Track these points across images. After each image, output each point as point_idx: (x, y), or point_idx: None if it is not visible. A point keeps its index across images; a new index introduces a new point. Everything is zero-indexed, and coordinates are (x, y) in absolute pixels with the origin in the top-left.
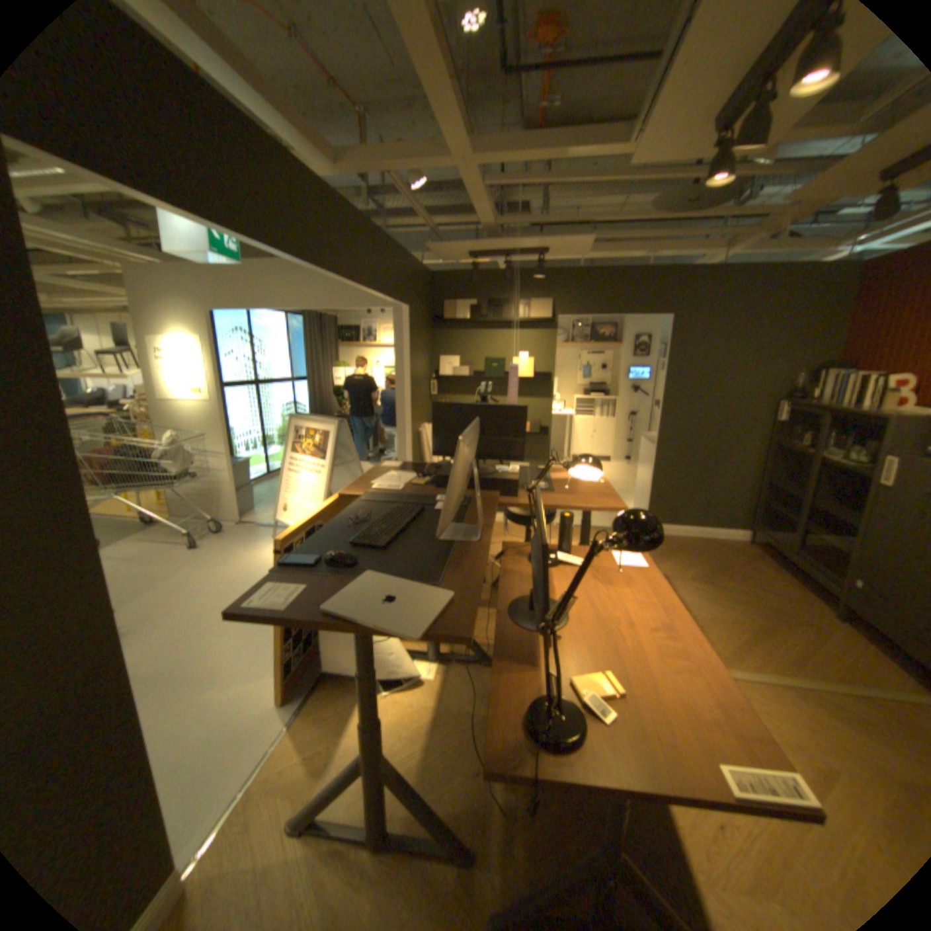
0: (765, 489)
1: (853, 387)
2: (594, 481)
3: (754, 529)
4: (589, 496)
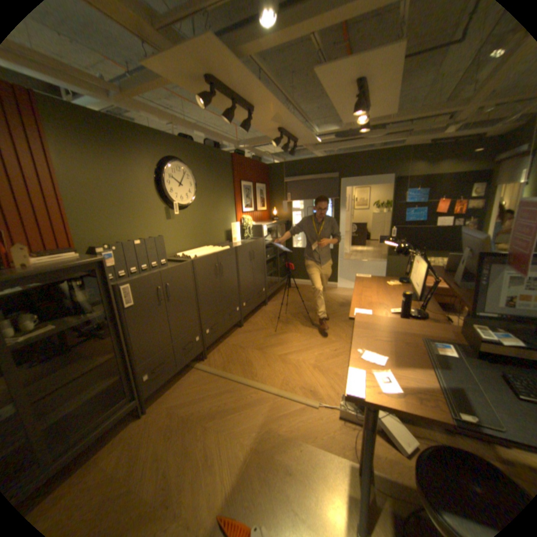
0: None
1: None
2: (366, 360)
3: None
4: (382, 334)
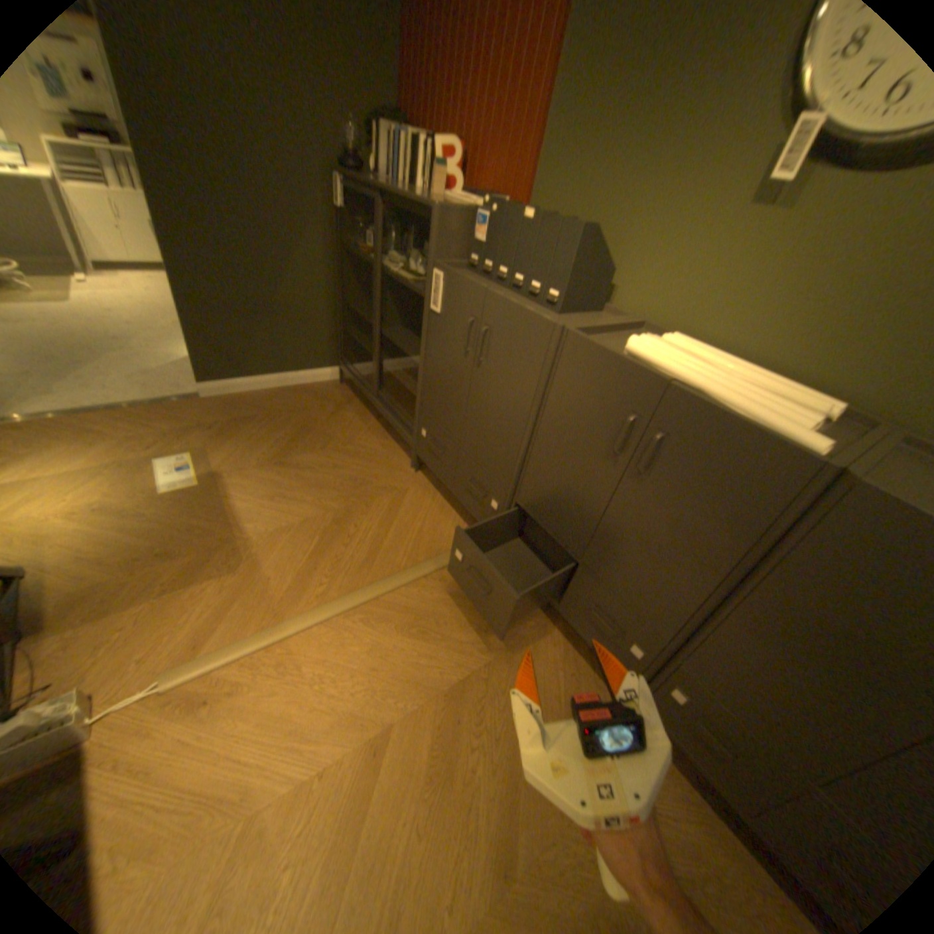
0: (339, 312)
1: (403, 154)
2: None
3: (338, 364)
4: None
